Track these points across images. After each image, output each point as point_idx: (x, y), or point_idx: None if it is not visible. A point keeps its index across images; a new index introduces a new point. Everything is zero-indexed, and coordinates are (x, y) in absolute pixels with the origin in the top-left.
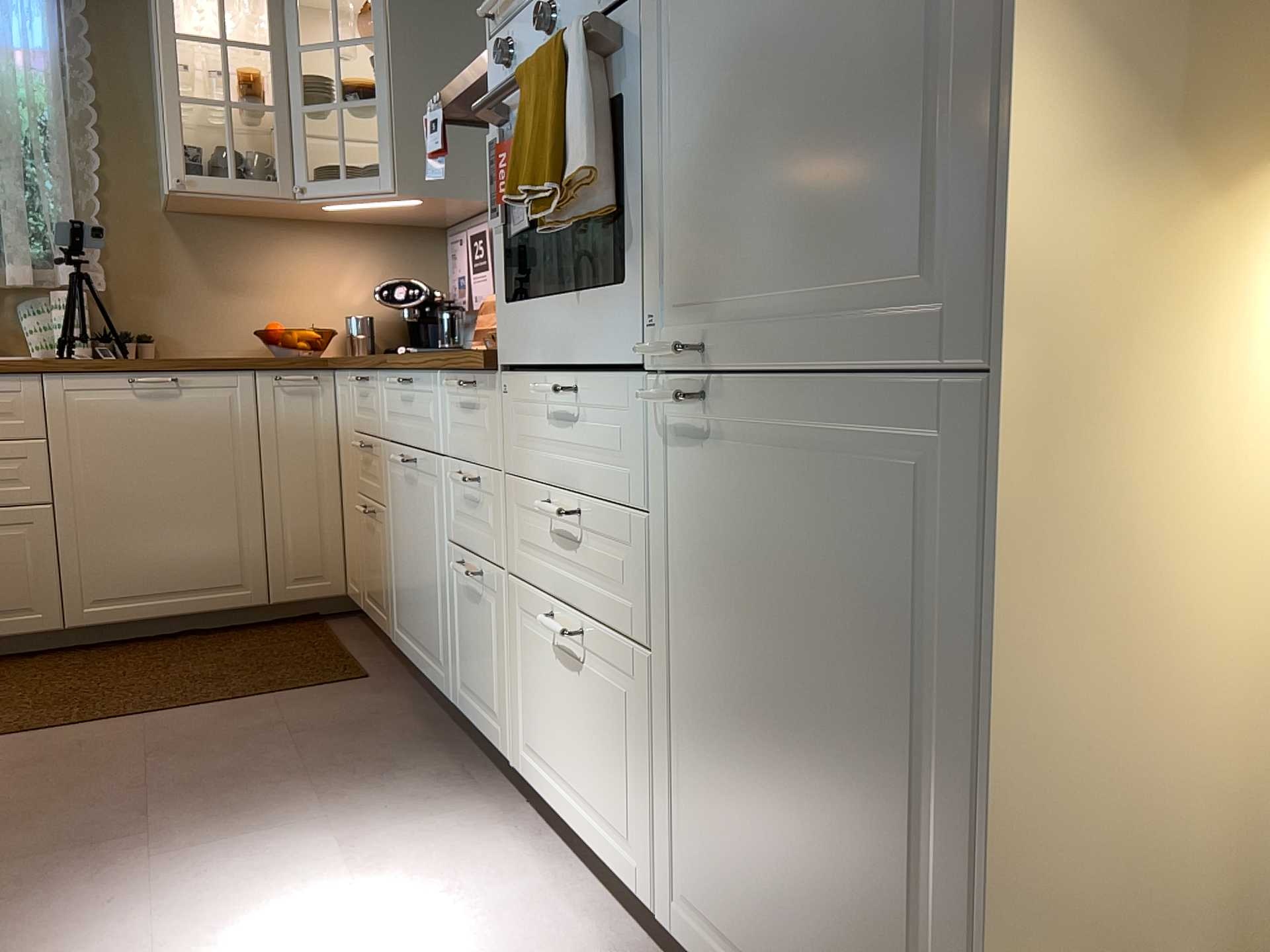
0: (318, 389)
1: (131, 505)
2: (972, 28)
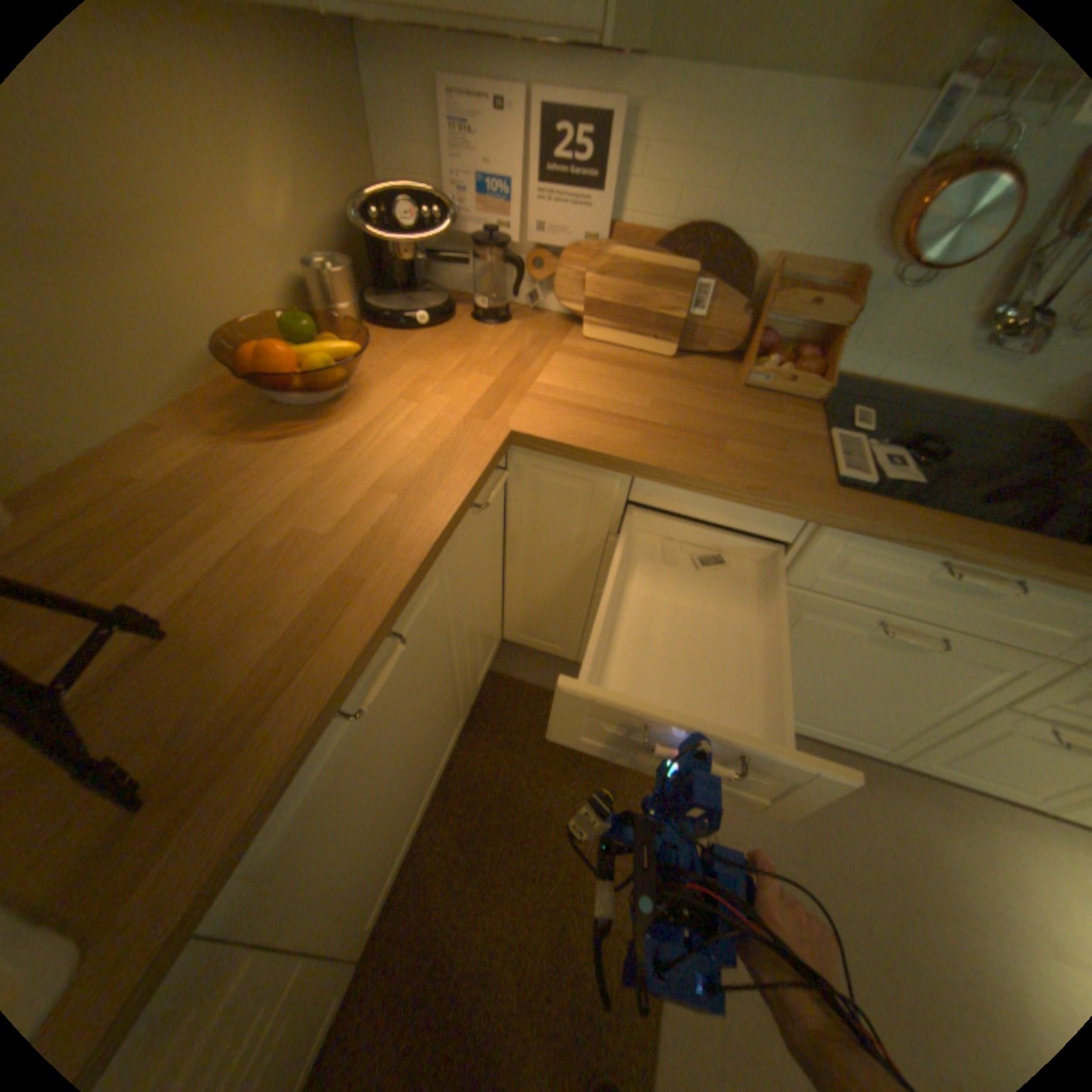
0: (495, 480)
1: (379, 812)
2: None
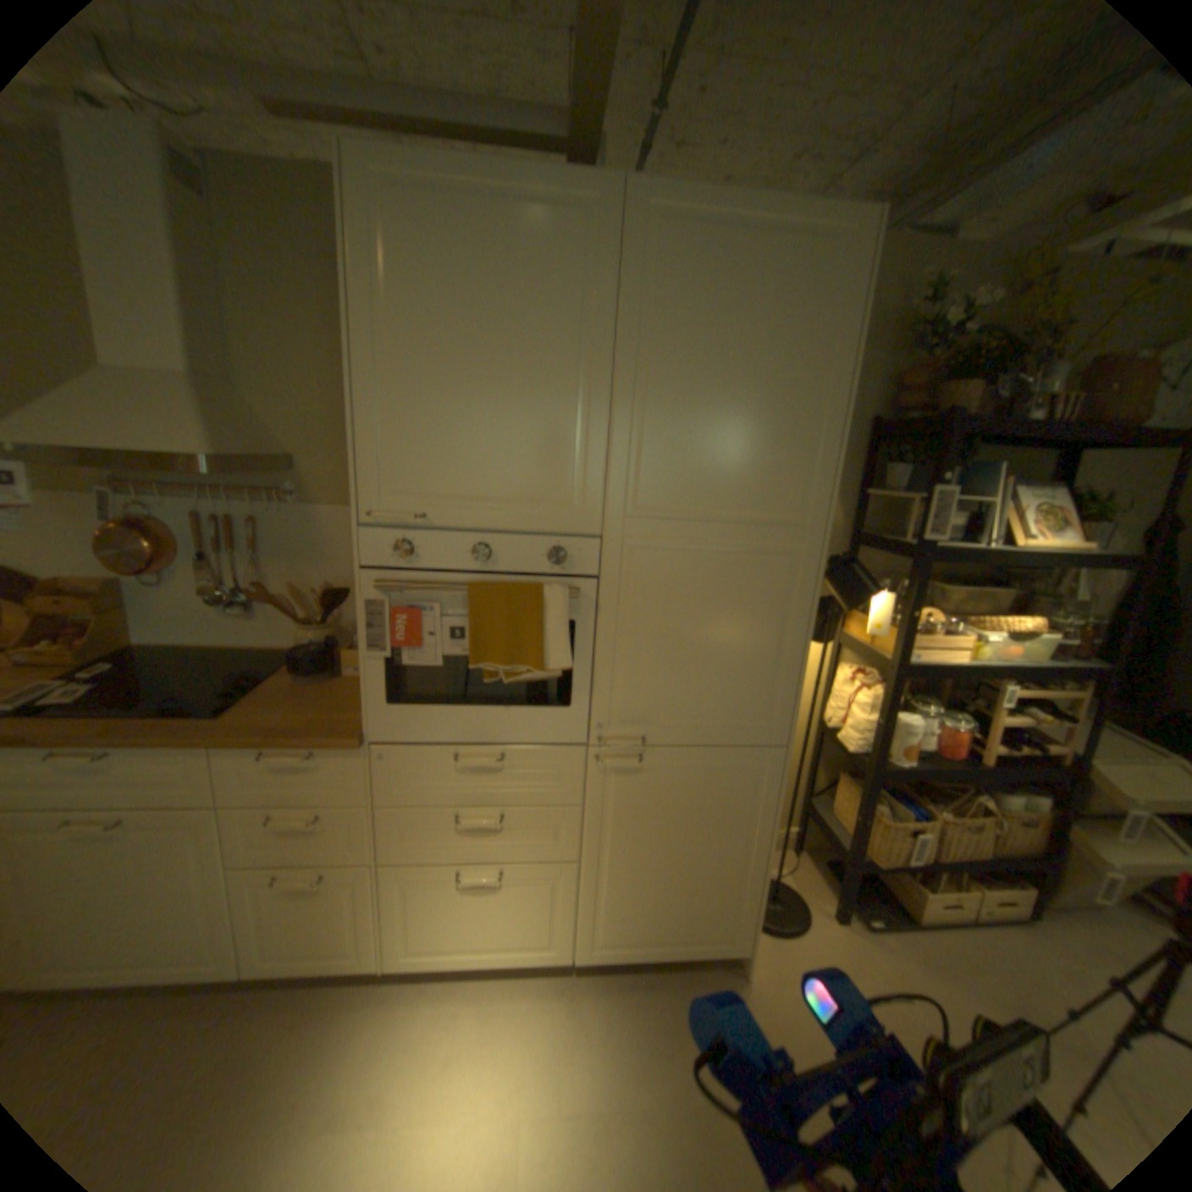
0: None
1: None
2: (781, 658)
